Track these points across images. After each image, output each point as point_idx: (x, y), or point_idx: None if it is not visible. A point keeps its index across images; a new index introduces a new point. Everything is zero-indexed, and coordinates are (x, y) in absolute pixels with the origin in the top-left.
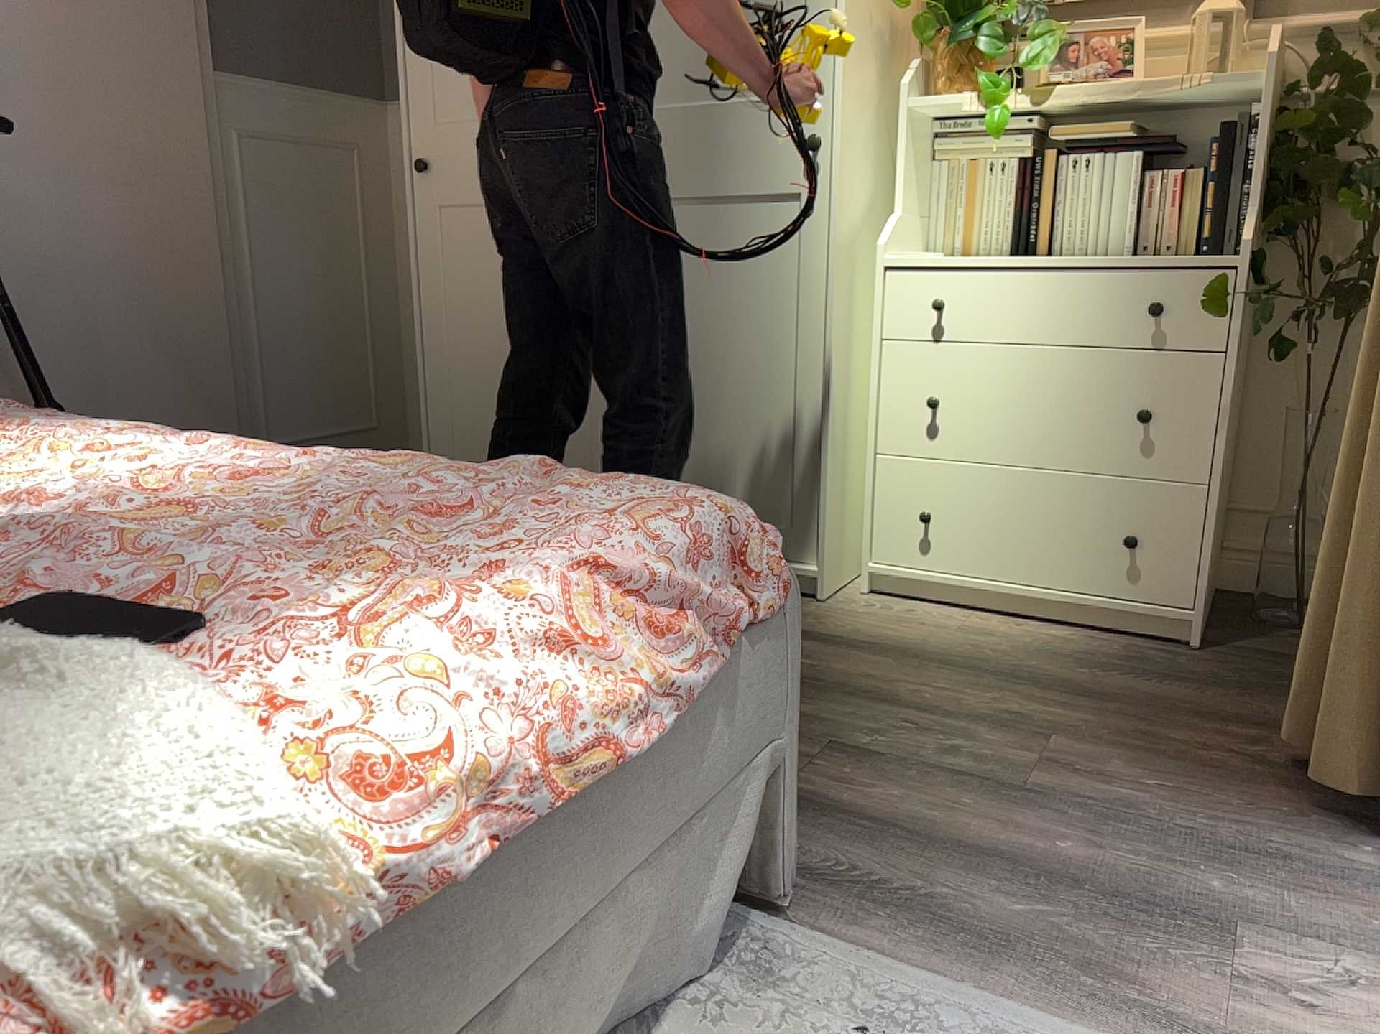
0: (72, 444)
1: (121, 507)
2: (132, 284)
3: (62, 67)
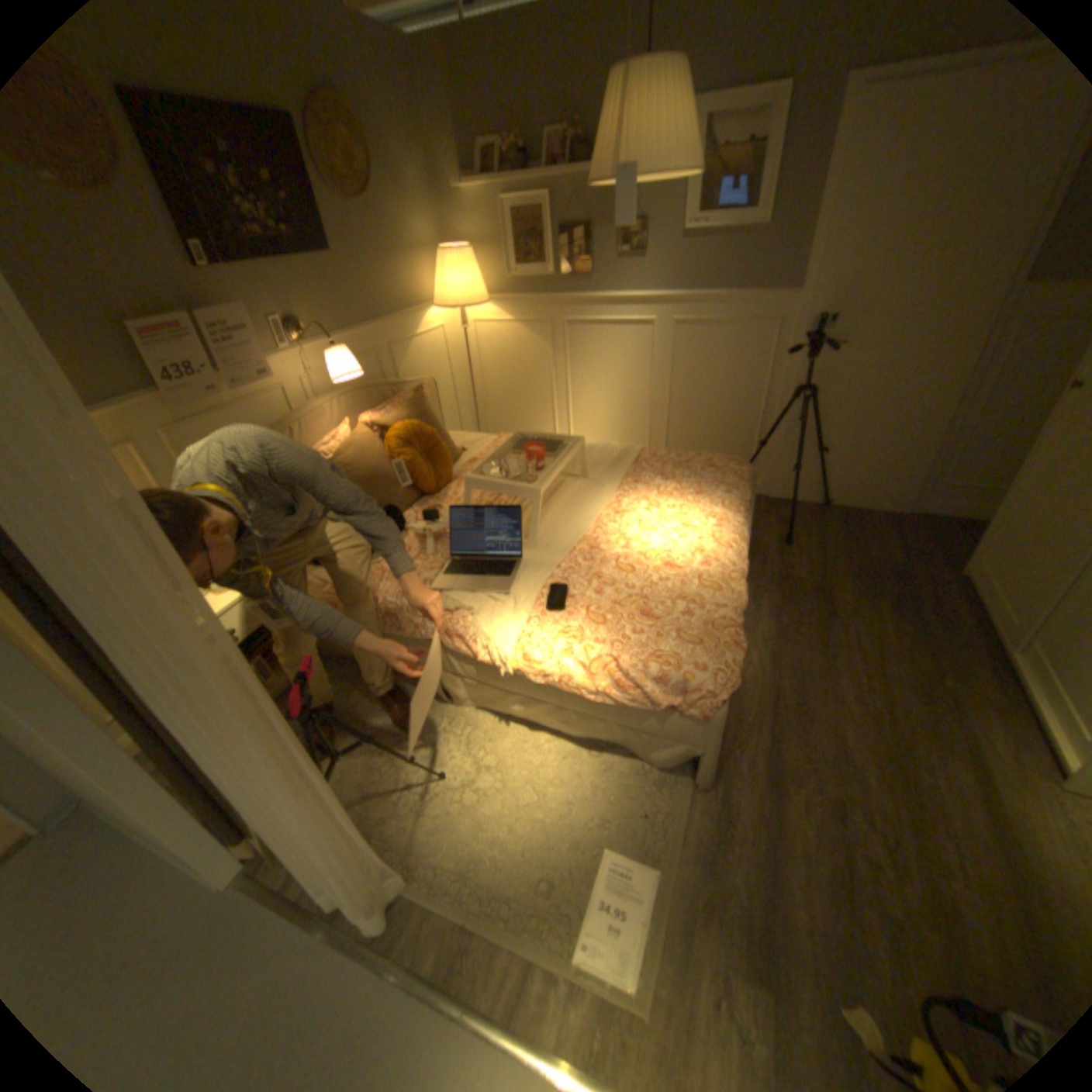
0: (705, 511)
1: (645, 555)
2: (897, 399)
3: (907, 298)
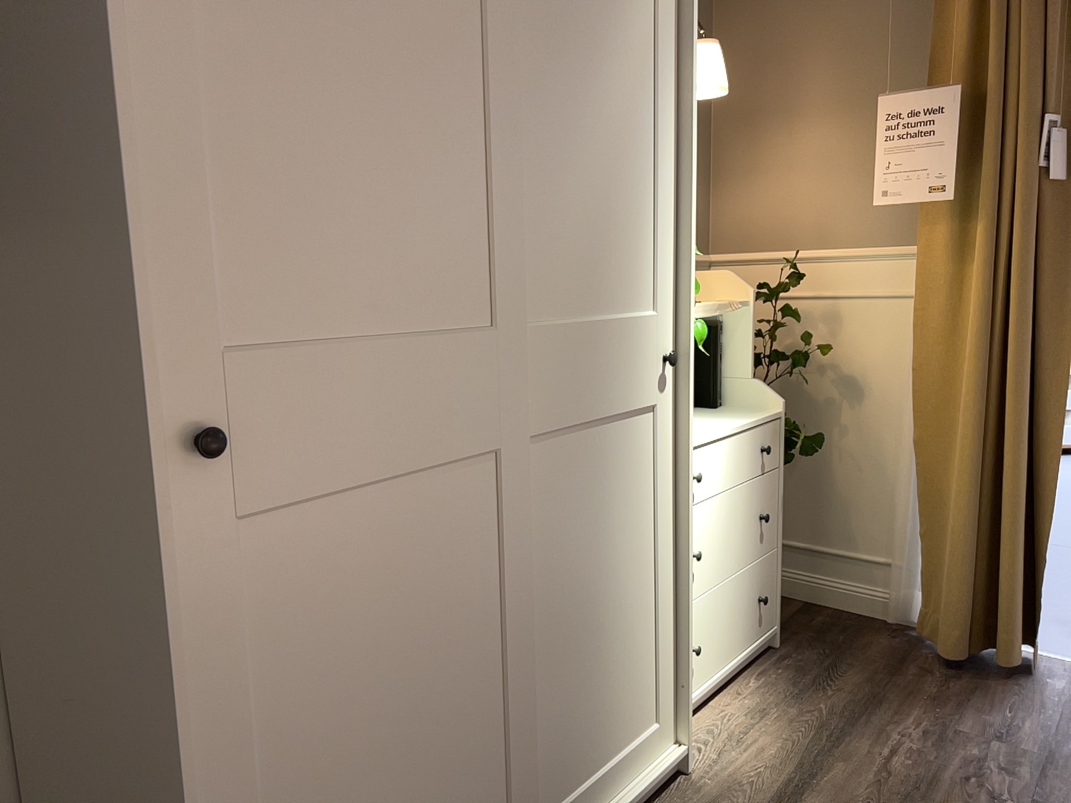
0: None
1: None
2: None
3: None
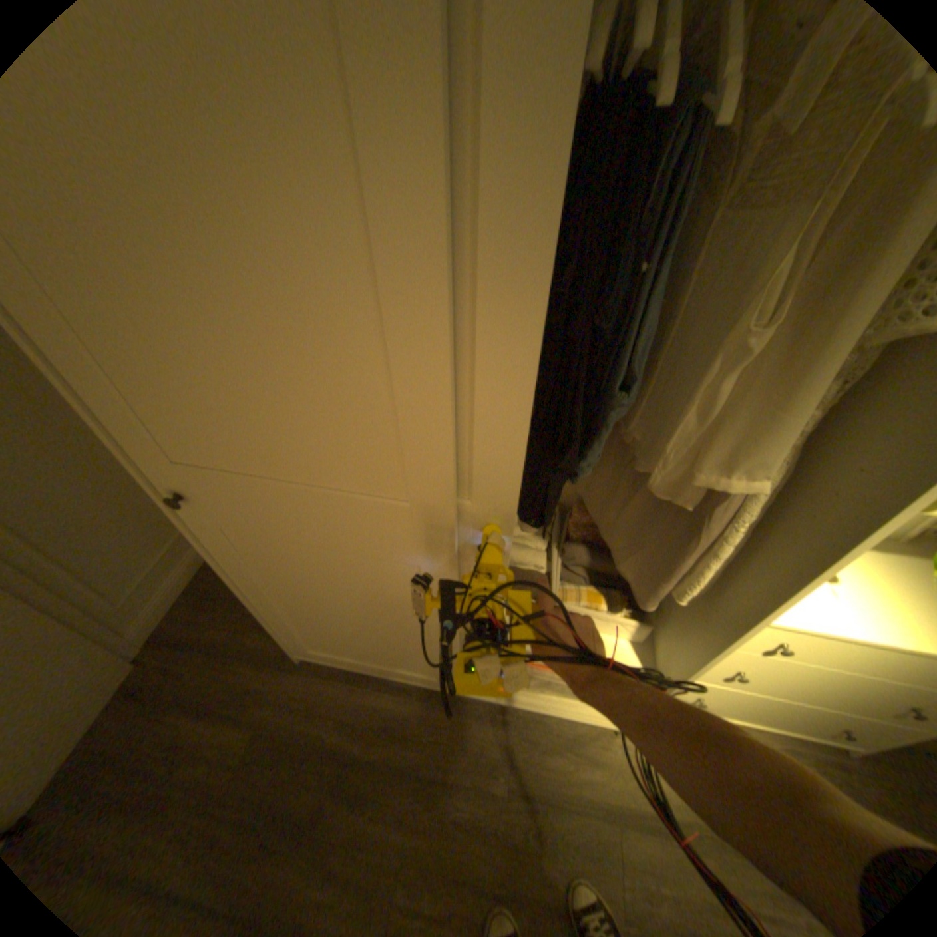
0: None
1: None
2: None
3: None
